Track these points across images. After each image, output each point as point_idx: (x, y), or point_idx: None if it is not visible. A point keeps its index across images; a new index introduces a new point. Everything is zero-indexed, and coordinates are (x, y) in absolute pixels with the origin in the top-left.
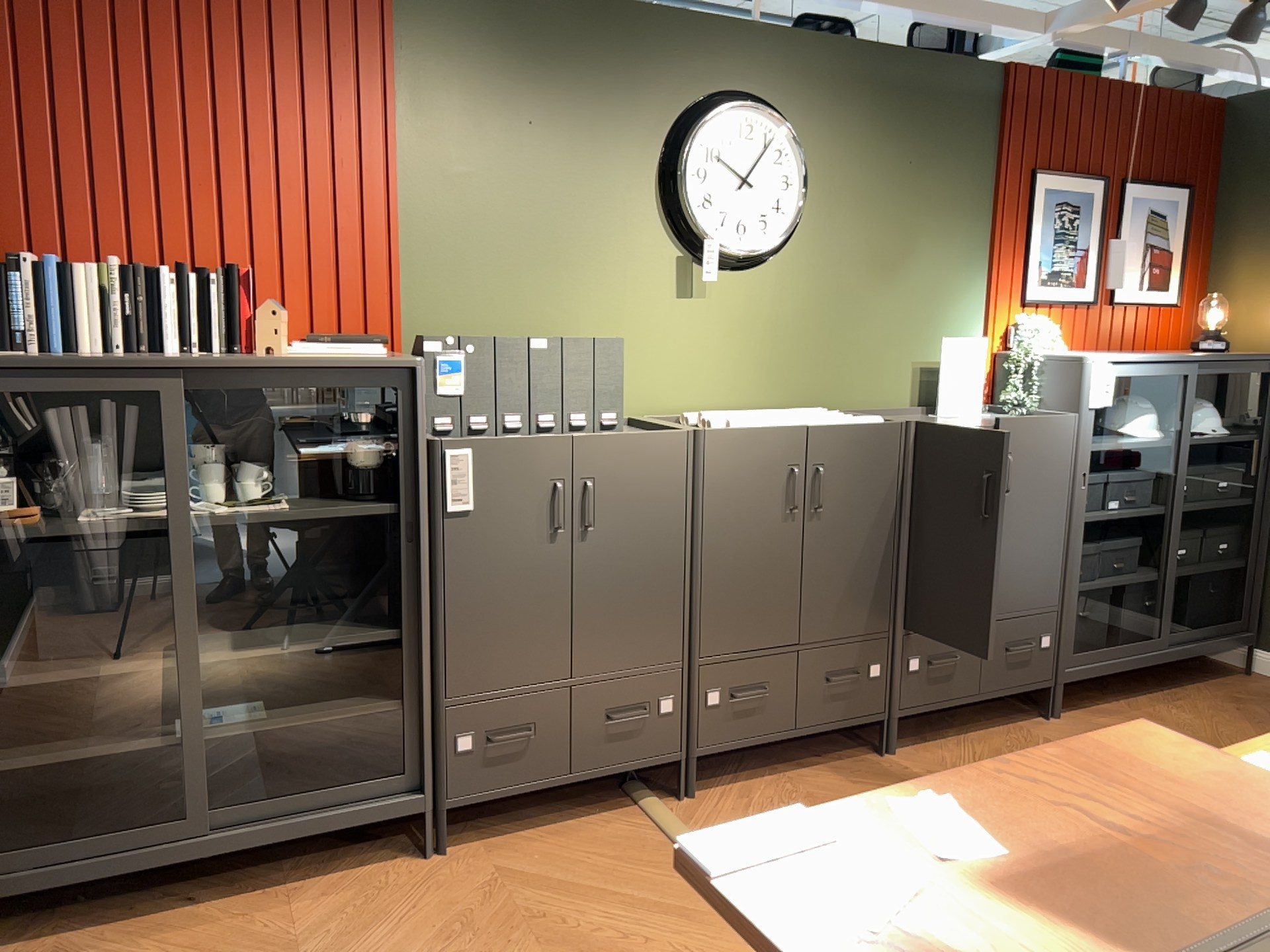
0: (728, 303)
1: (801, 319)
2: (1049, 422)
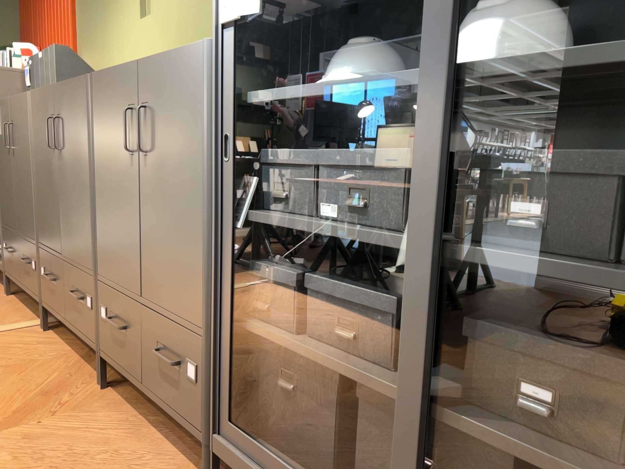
0: (158, 16)
1: (191, 14)
2: (176, 56)
